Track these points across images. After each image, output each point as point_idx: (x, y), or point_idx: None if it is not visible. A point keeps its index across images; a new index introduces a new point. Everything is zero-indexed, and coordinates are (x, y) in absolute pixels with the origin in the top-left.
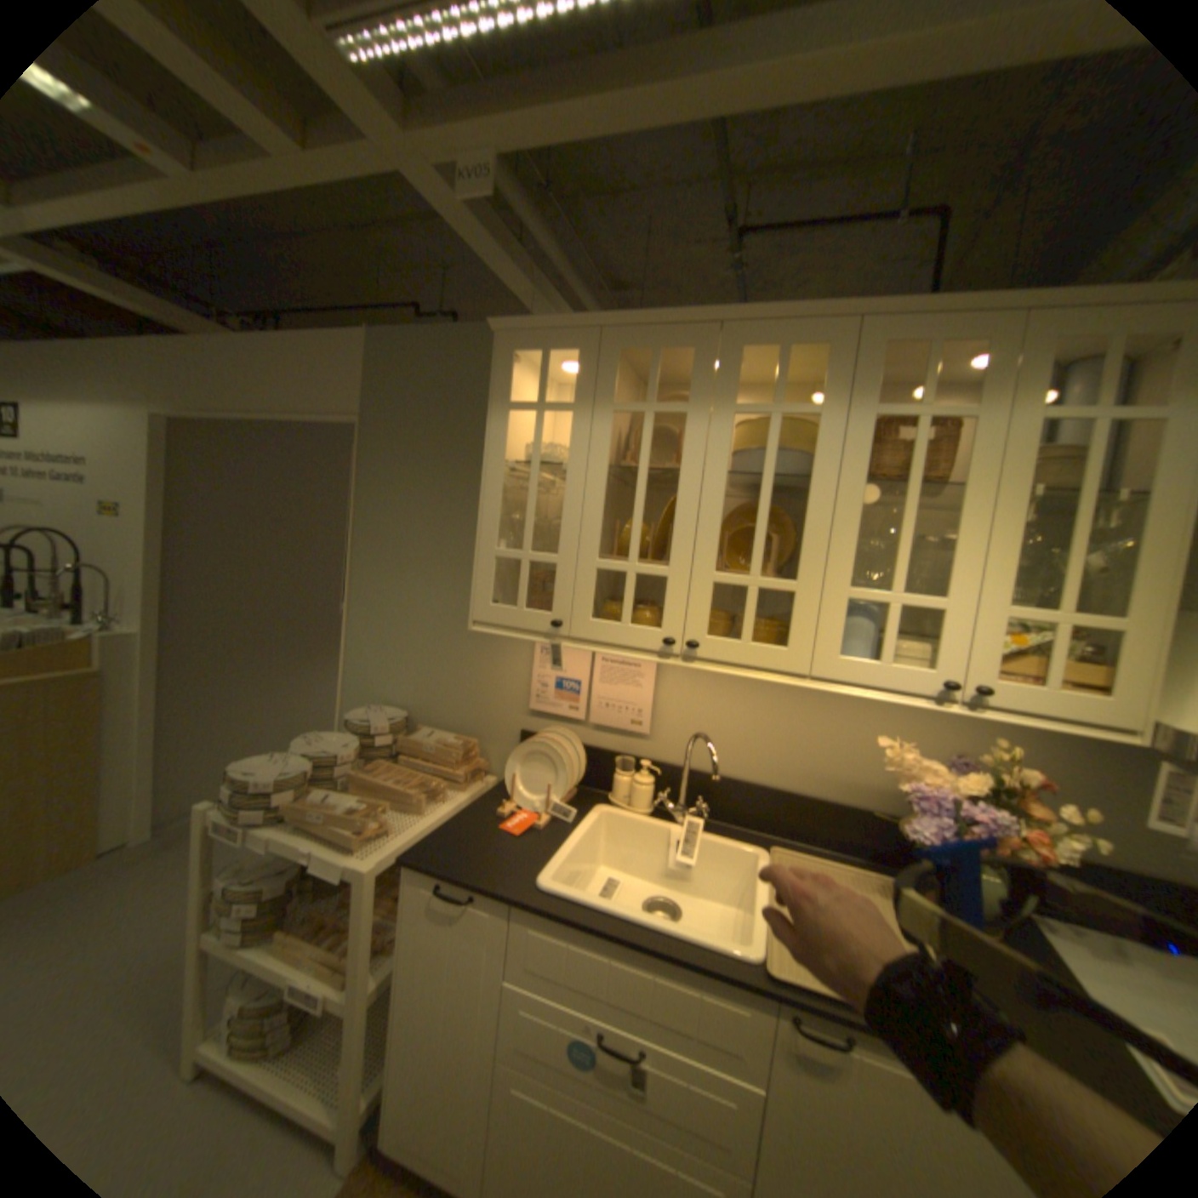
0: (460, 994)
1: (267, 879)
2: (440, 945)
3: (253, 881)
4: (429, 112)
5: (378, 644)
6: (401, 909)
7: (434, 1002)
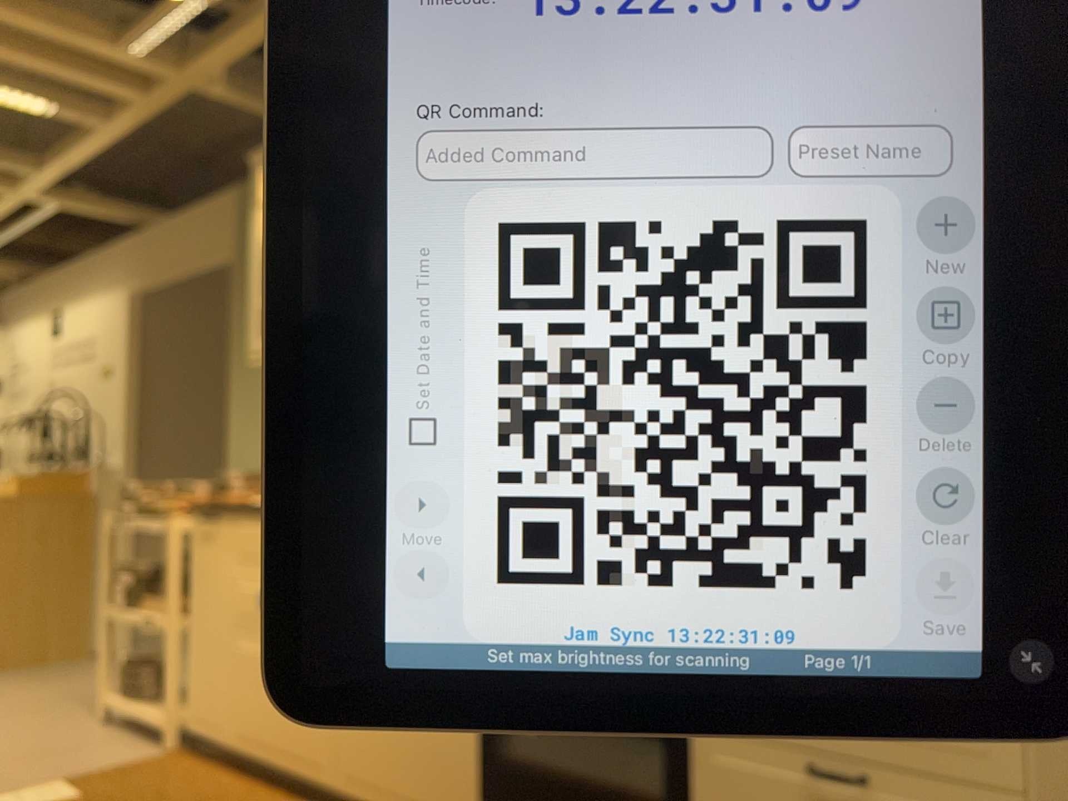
0: (214, 588)
1: (141, 566)
2: (205, 558)
3: (133, 566)
4: (188, 58)
5: (249, 424)
6: (190, 542)
7: (204, 600)
